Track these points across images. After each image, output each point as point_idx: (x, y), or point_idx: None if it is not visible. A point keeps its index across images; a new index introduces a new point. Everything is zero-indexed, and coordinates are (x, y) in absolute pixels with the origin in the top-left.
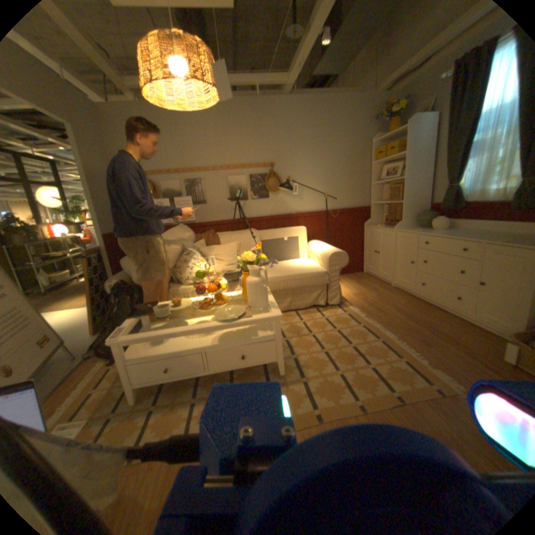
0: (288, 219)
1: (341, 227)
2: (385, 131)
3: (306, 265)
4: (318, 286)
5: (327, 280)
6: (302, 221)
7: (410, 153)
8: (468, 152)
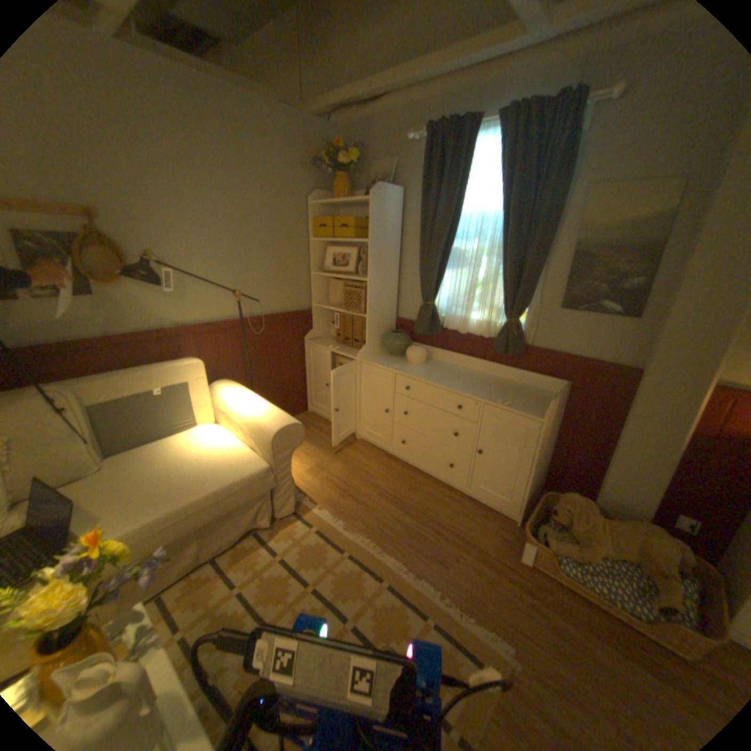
0: (158, 341)
1: (270, 347)
2: (325, 190)
3: (224, 457)
4: (257, 497)
5: (272, 481)
6: (192, 343)
7: (374, 245)
8: (444, 263)
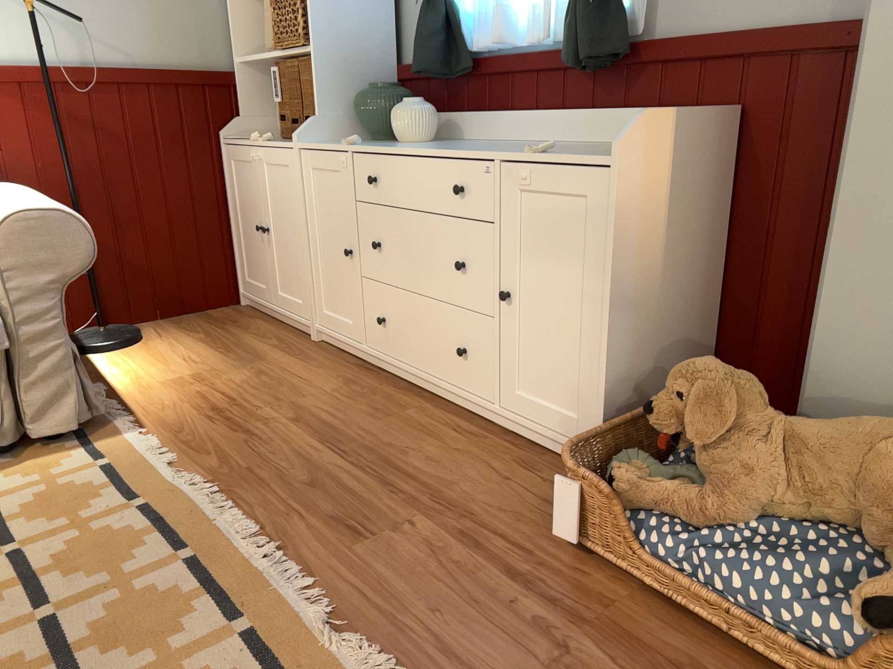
0: None
1: (135, 144)
2: None
3: None
4: None
5: (1, 333)
6: None
7: None
8: None
